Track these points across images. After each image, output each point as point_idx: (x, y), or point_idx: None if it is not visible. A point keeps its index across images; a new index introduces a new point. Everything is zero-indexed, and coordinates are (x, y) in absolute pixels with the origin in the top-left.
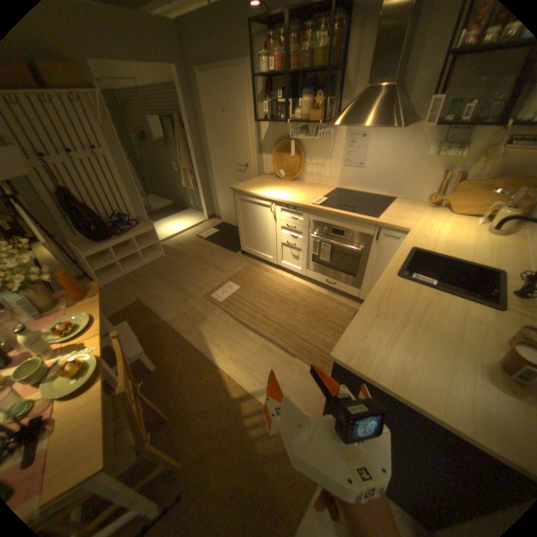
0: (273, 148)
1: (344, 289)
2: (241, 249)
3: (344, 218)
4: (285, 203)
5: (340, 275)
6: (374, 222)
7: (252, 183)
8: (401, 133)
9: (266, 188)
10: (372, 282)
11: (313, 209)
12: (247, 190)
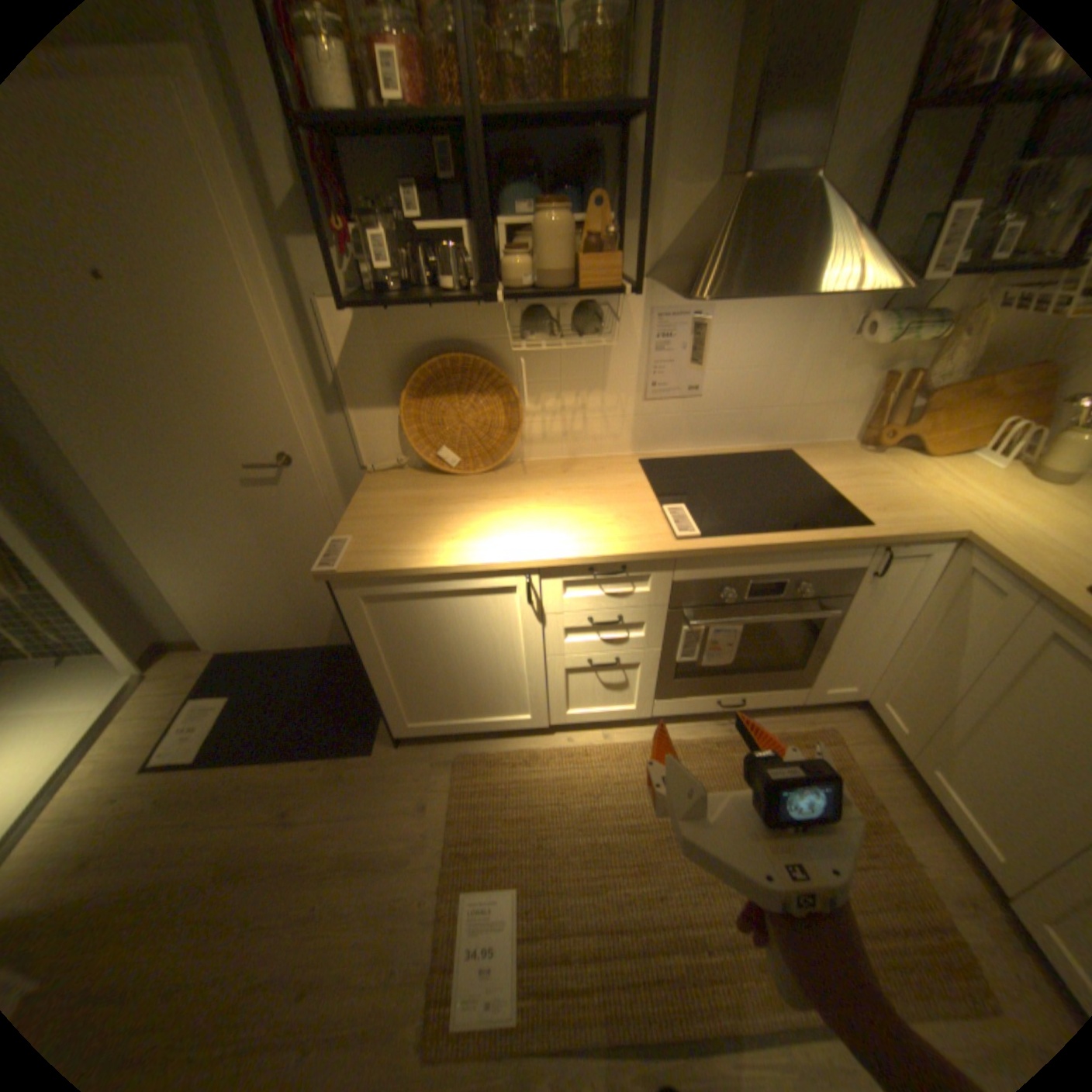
0: (392, 384)
1: (768, 700)
2: (393, 734)
3: (794, 549)
4: (589, 561)
5: (760, 676)
6: (881, 536)
7: (378, 520)
8: (791, 299)
9: (454, 523)
10: (844, 660)
11: (696, 552)
12: (406, 558)
